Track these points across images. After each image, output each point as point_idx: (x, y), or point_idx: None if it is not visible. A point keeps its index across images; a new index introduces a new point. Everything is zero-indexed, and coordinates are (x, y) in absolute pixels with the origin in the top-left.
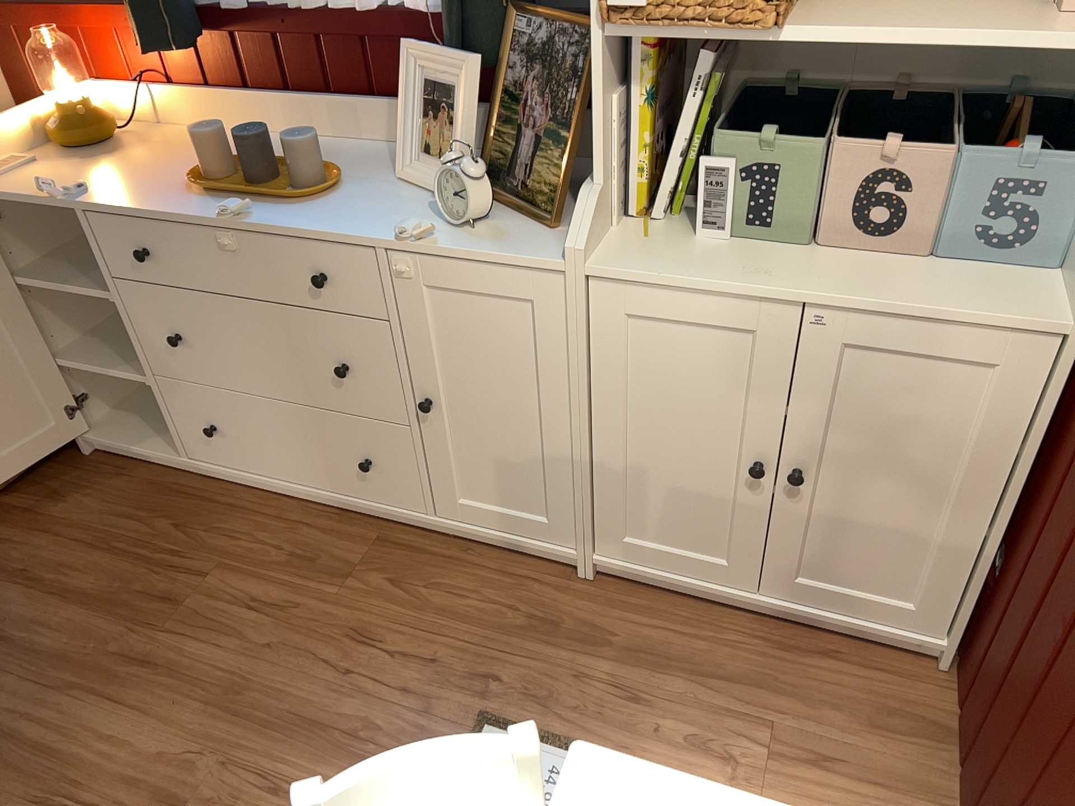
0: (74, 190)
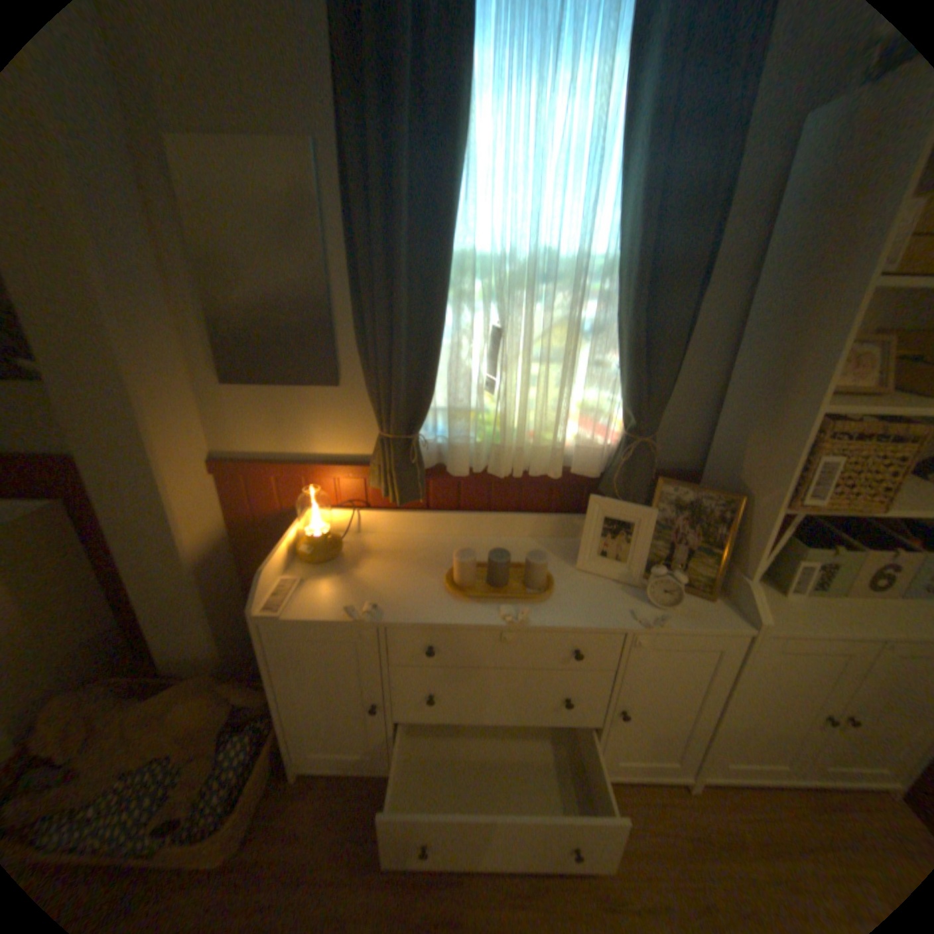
0: (373, 613)
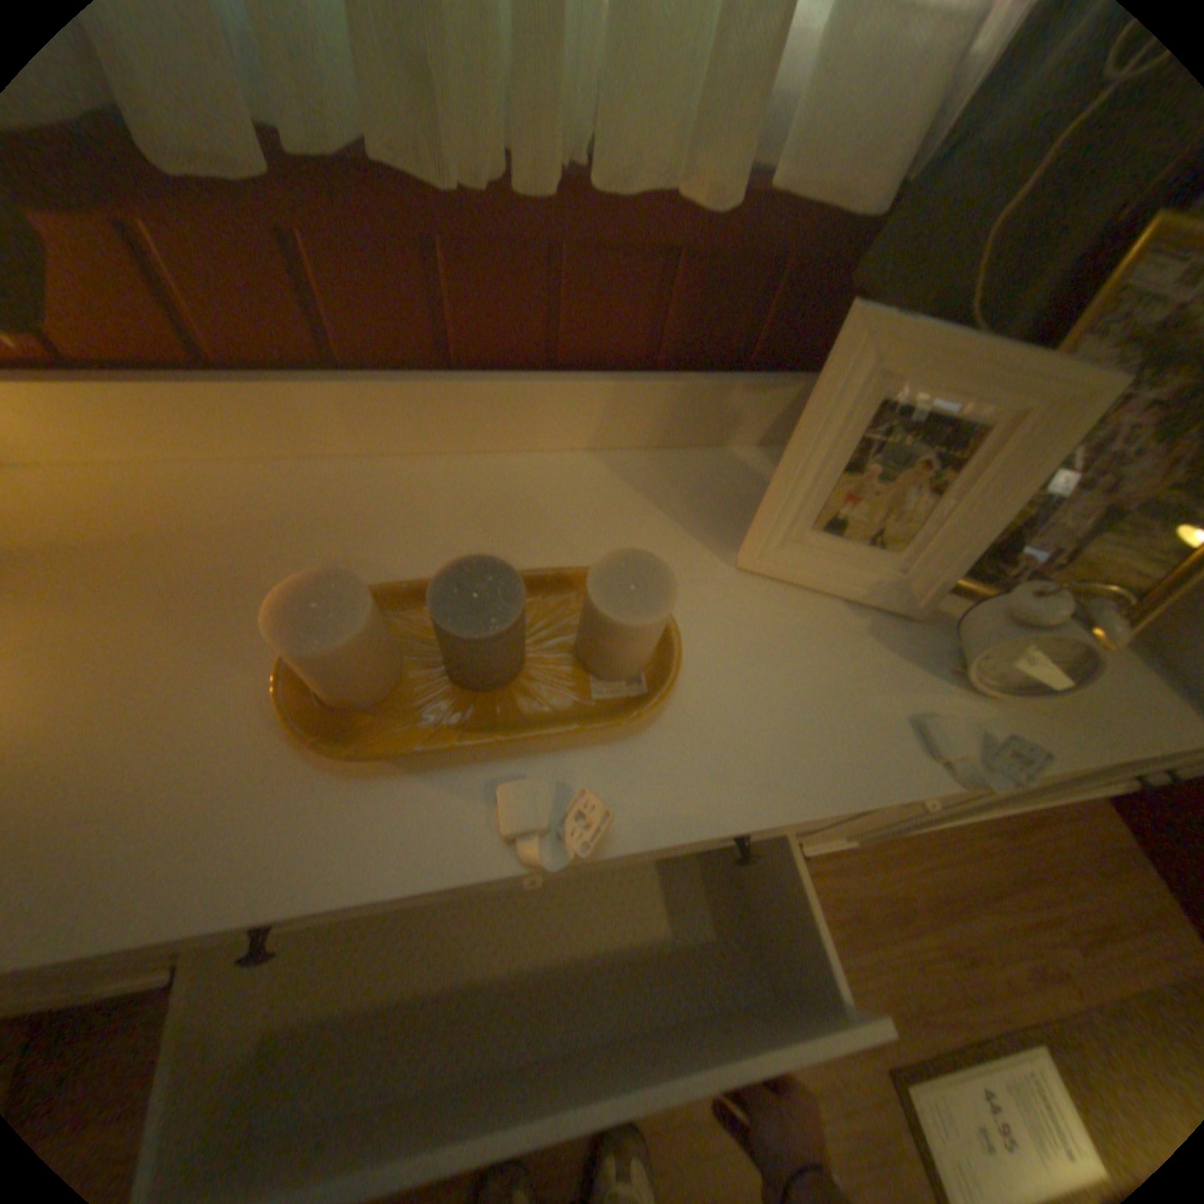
0: None
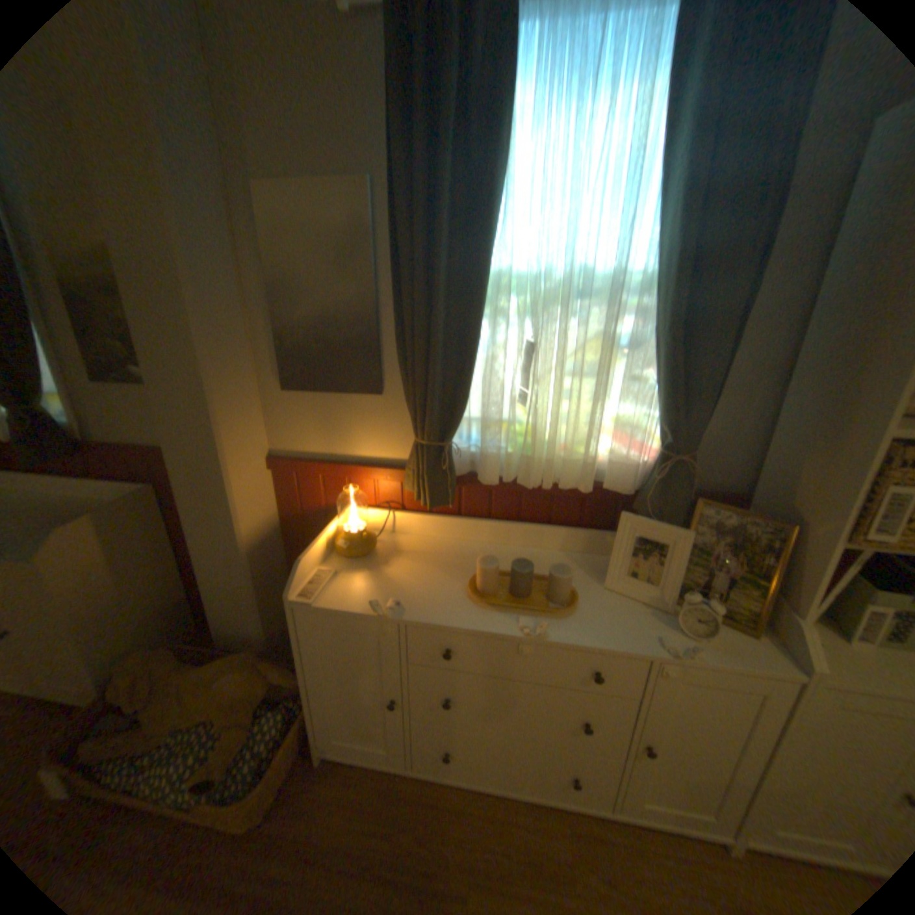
0: (396, 610)
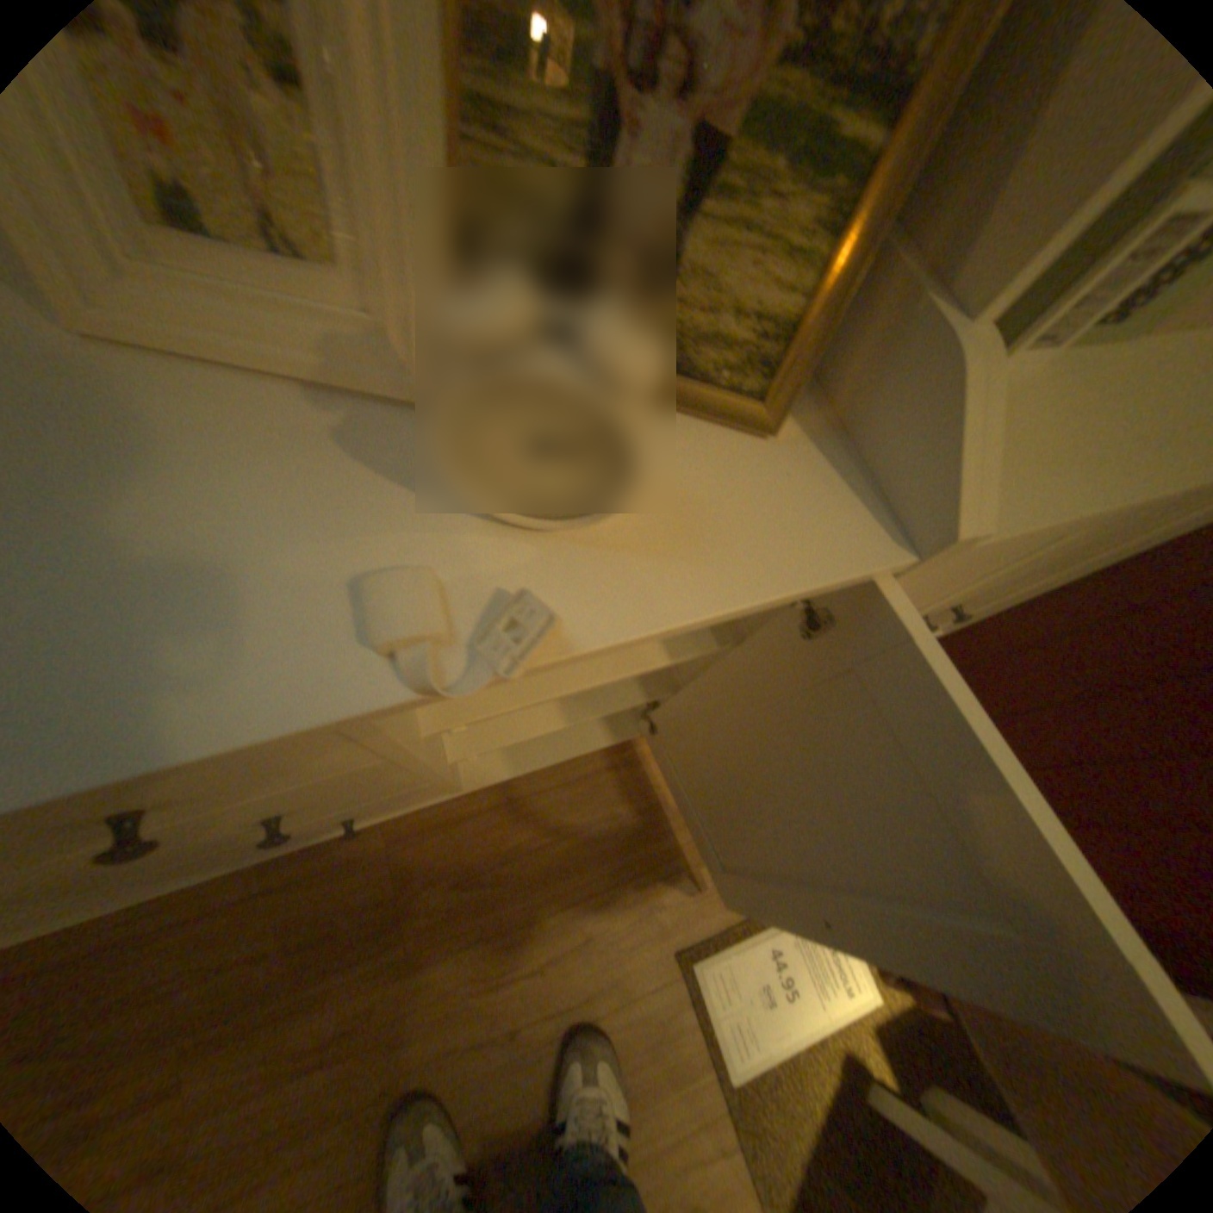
0: None
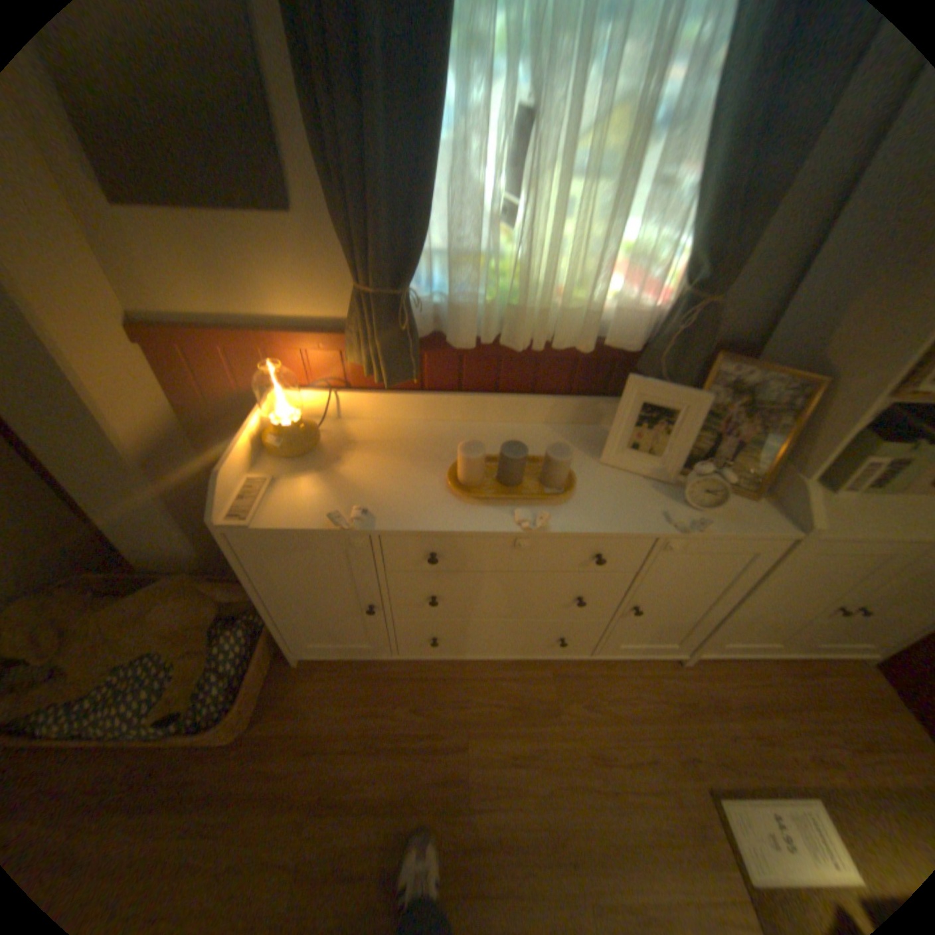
0: (364, 519)
